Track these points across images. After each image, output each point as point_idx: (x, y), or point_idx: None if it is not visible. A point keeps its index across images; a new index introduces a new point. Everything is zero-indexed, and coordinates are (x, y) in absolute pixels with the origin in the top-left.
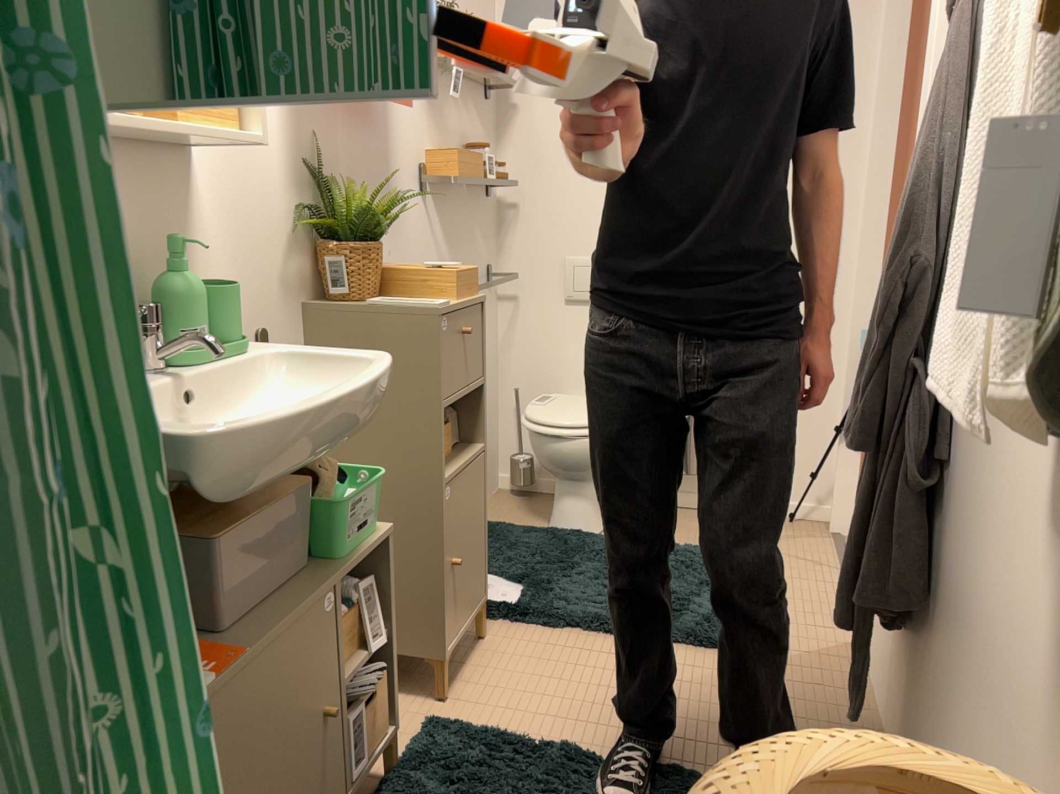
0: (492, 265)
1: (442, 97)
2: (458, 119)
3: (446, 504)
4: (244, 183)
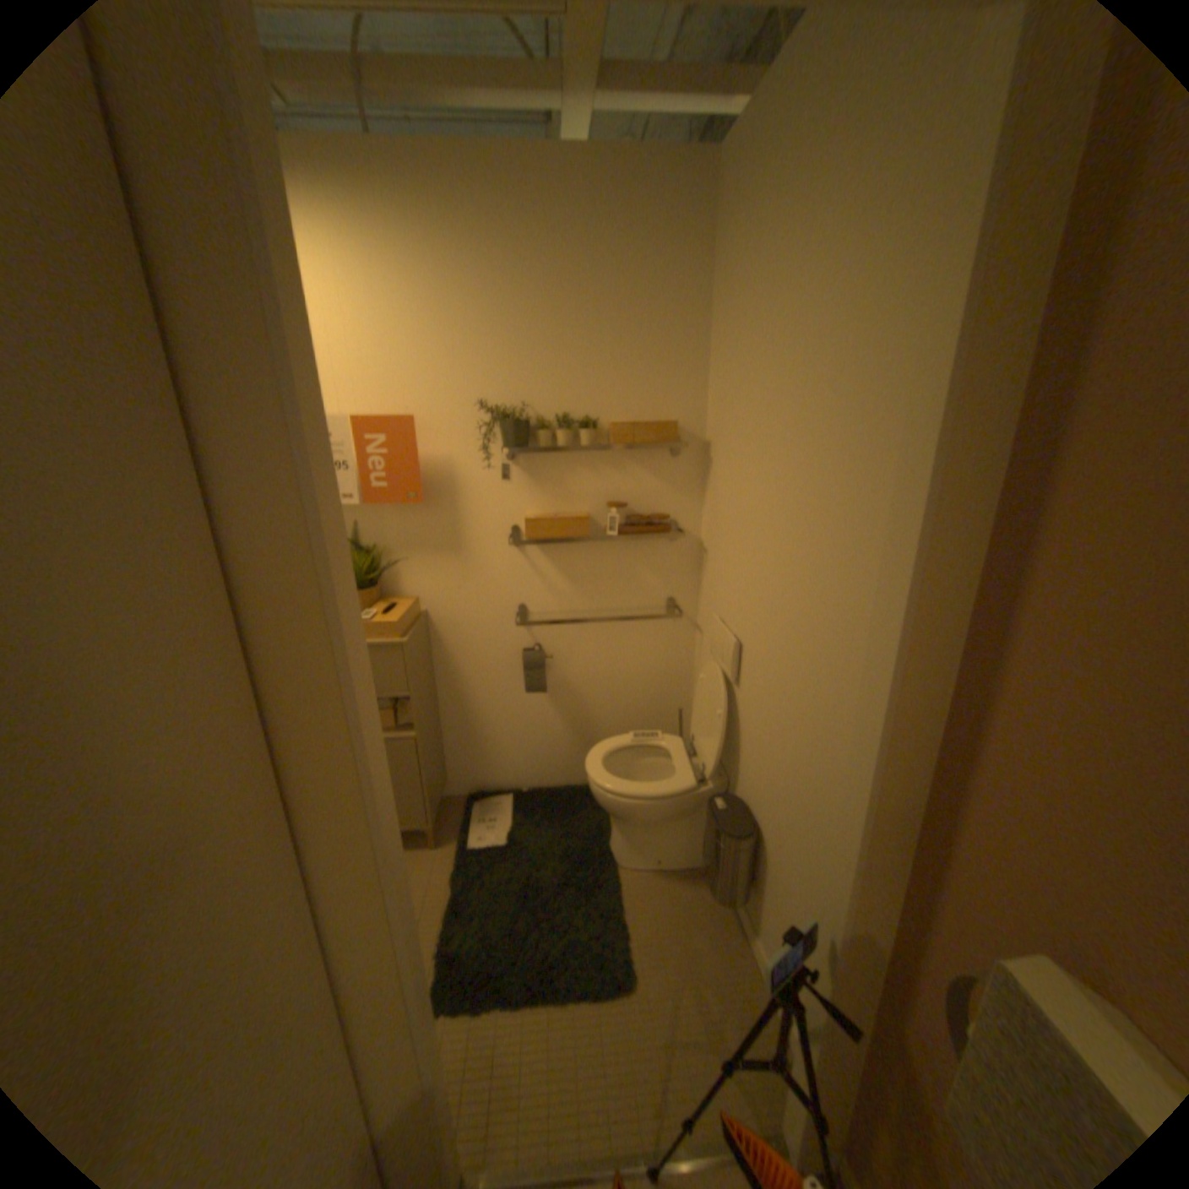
0: (678, 596)
1: (556, 467)
2: (594, 479)
3: None
4: None
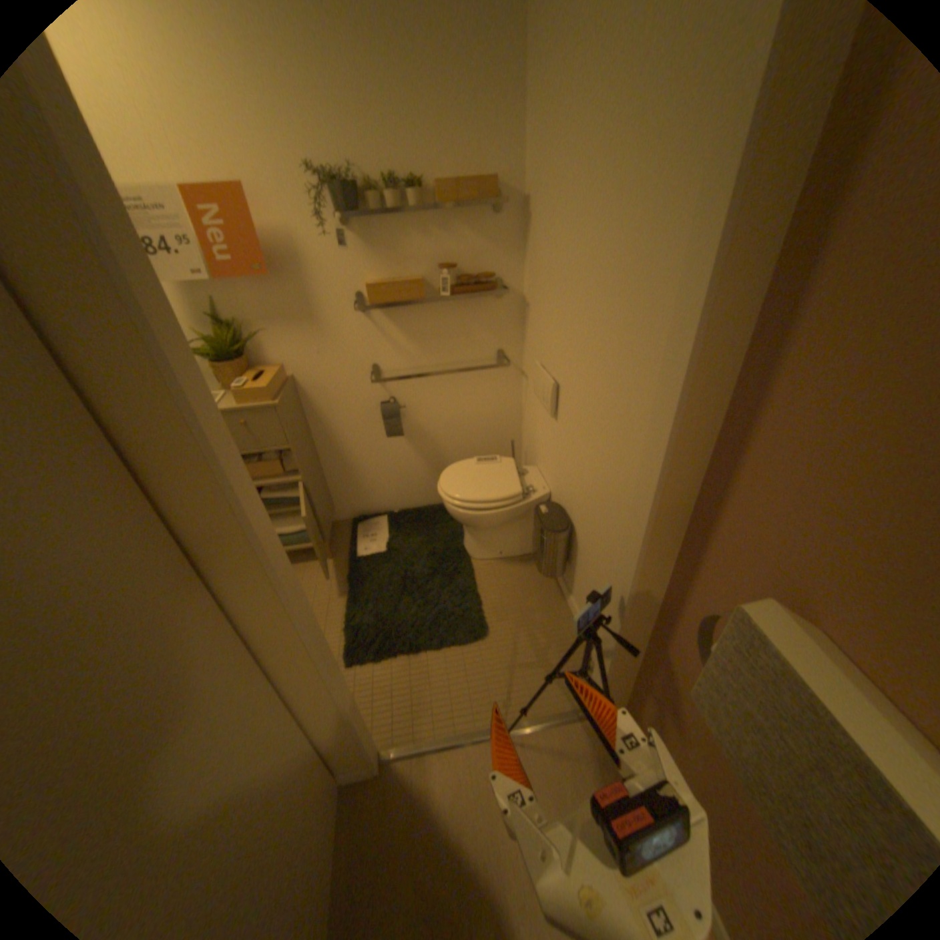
0: (506, 348)
1: (388, 230)
2: (425, 241)
3: None
4: None
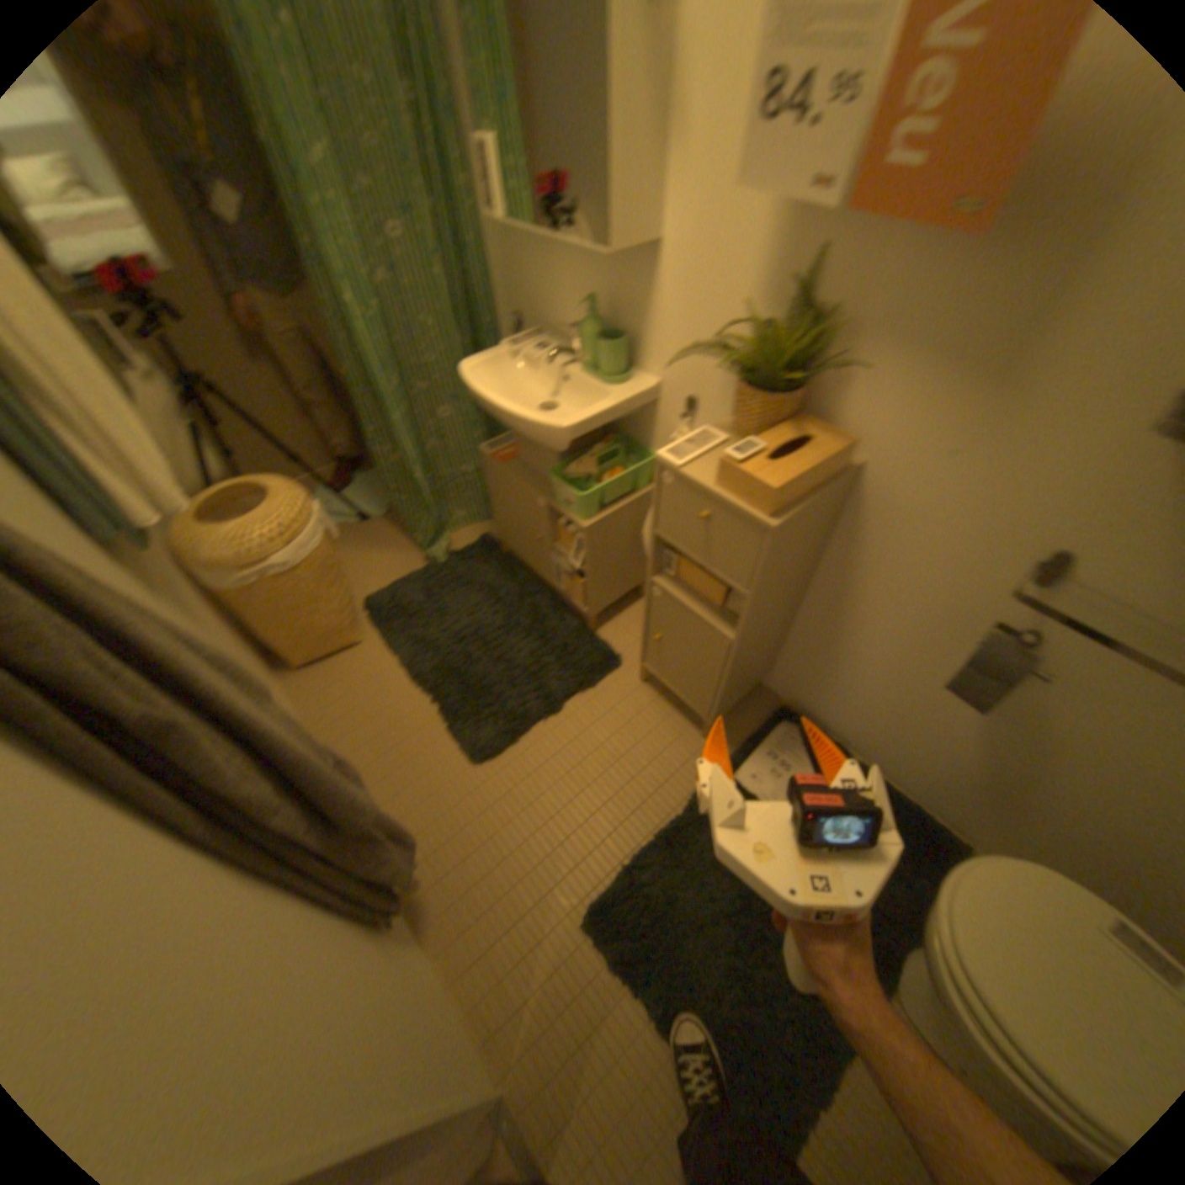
0: None
1: None
2: None
3: (651, 591)
4: (701, 272)
